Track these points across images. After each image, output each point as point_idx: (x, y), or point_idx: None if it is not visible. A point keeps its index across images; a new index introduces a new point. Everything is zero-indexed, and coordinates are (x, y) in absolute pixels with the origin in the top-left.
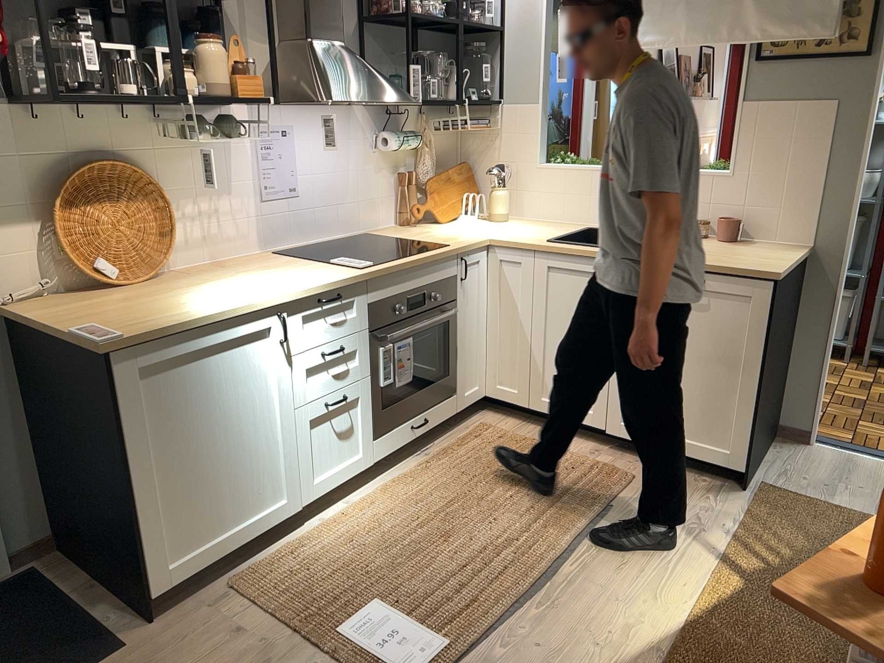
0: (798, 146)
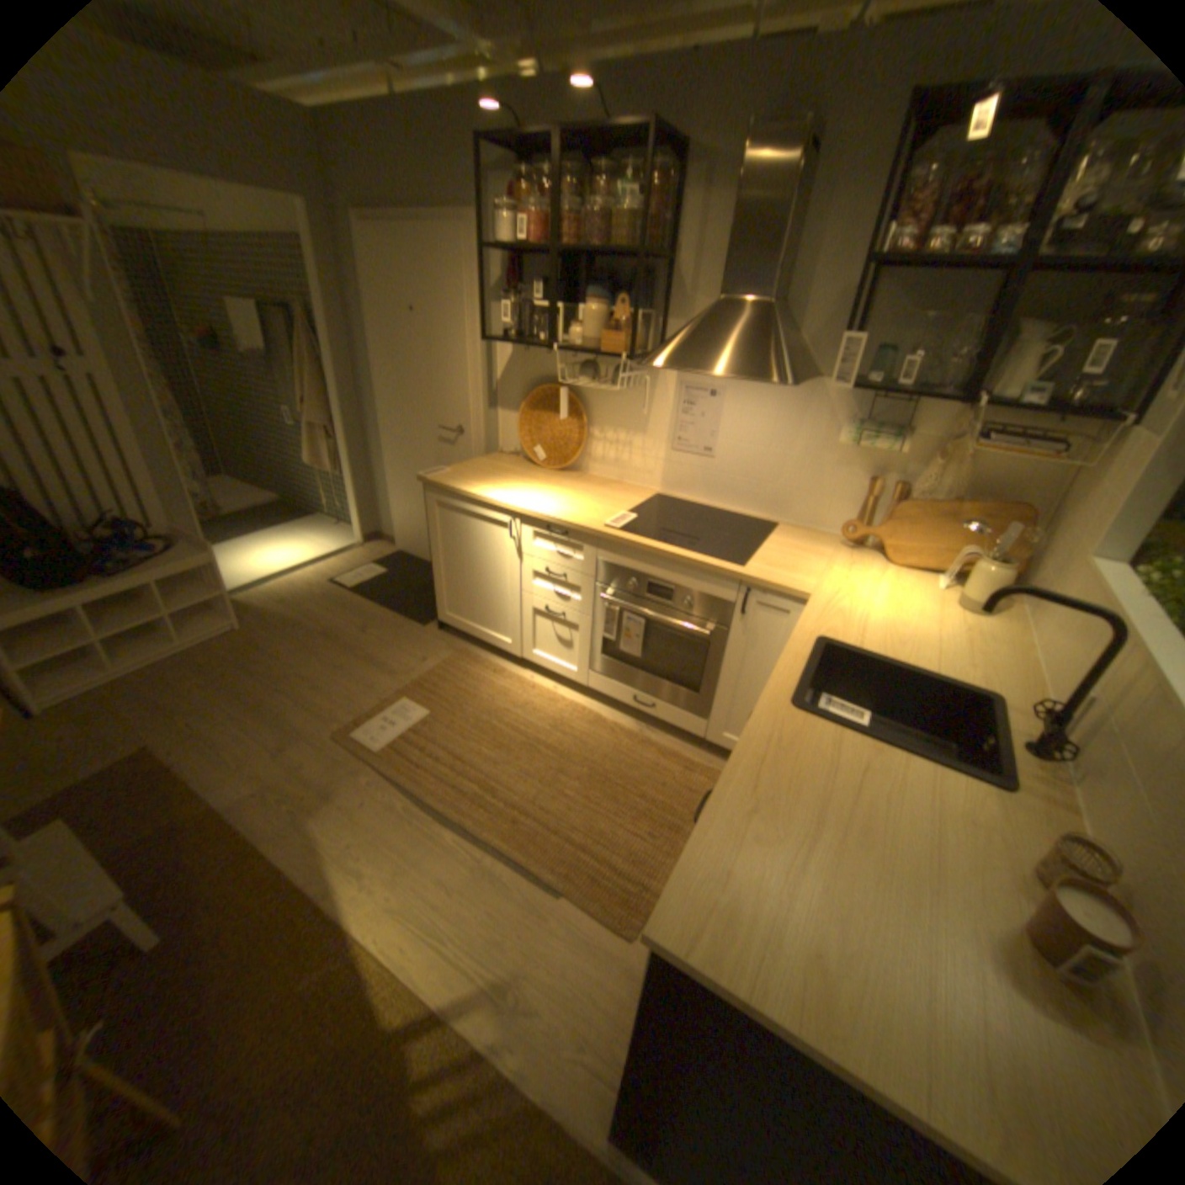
0: None
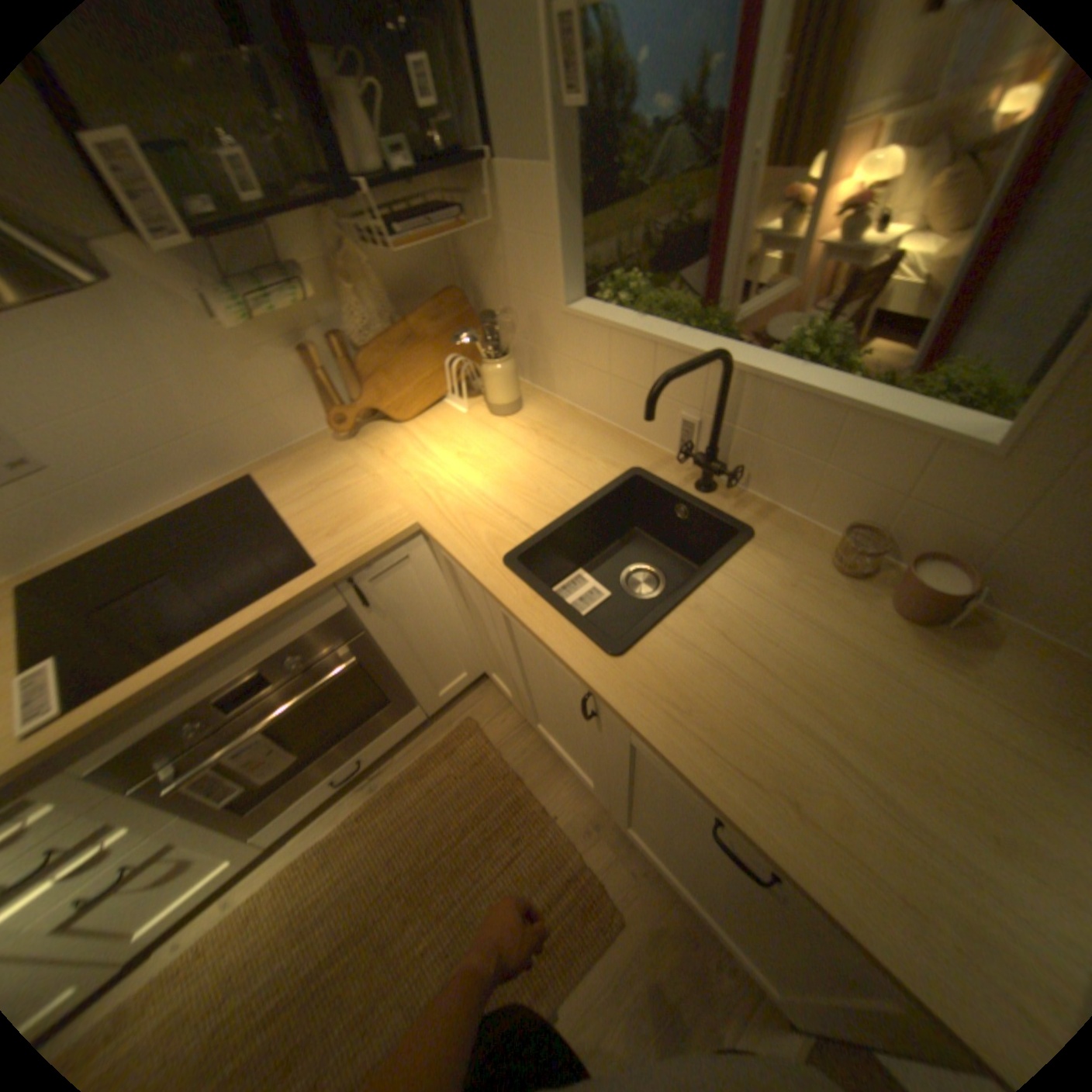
0: None
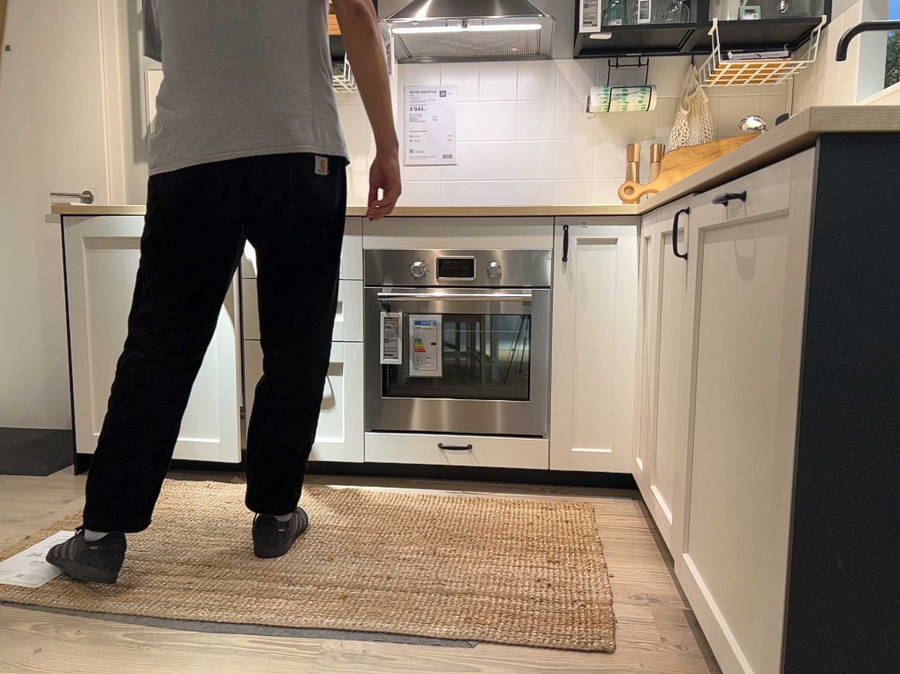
0: None
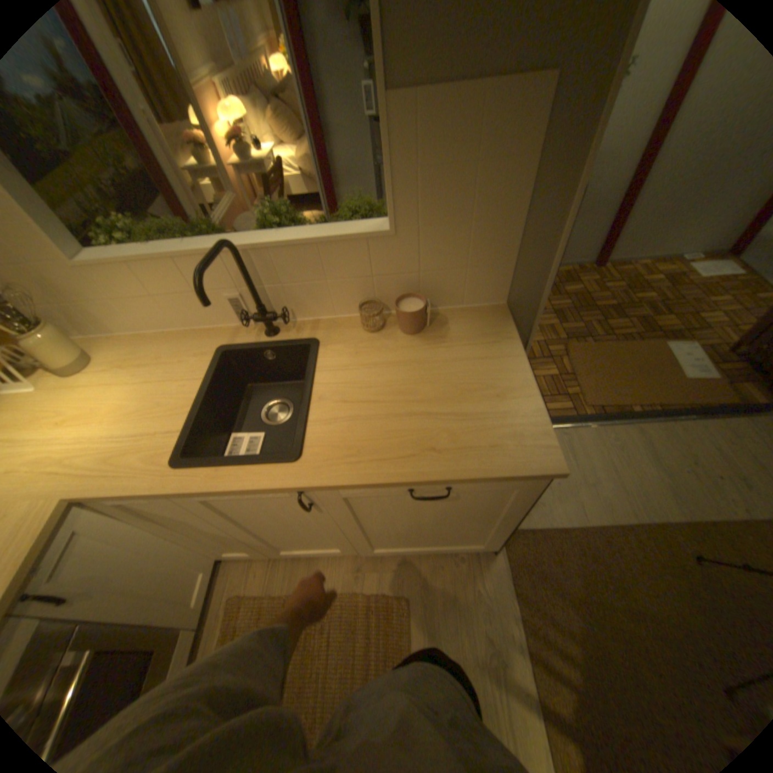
0: (487, 176)
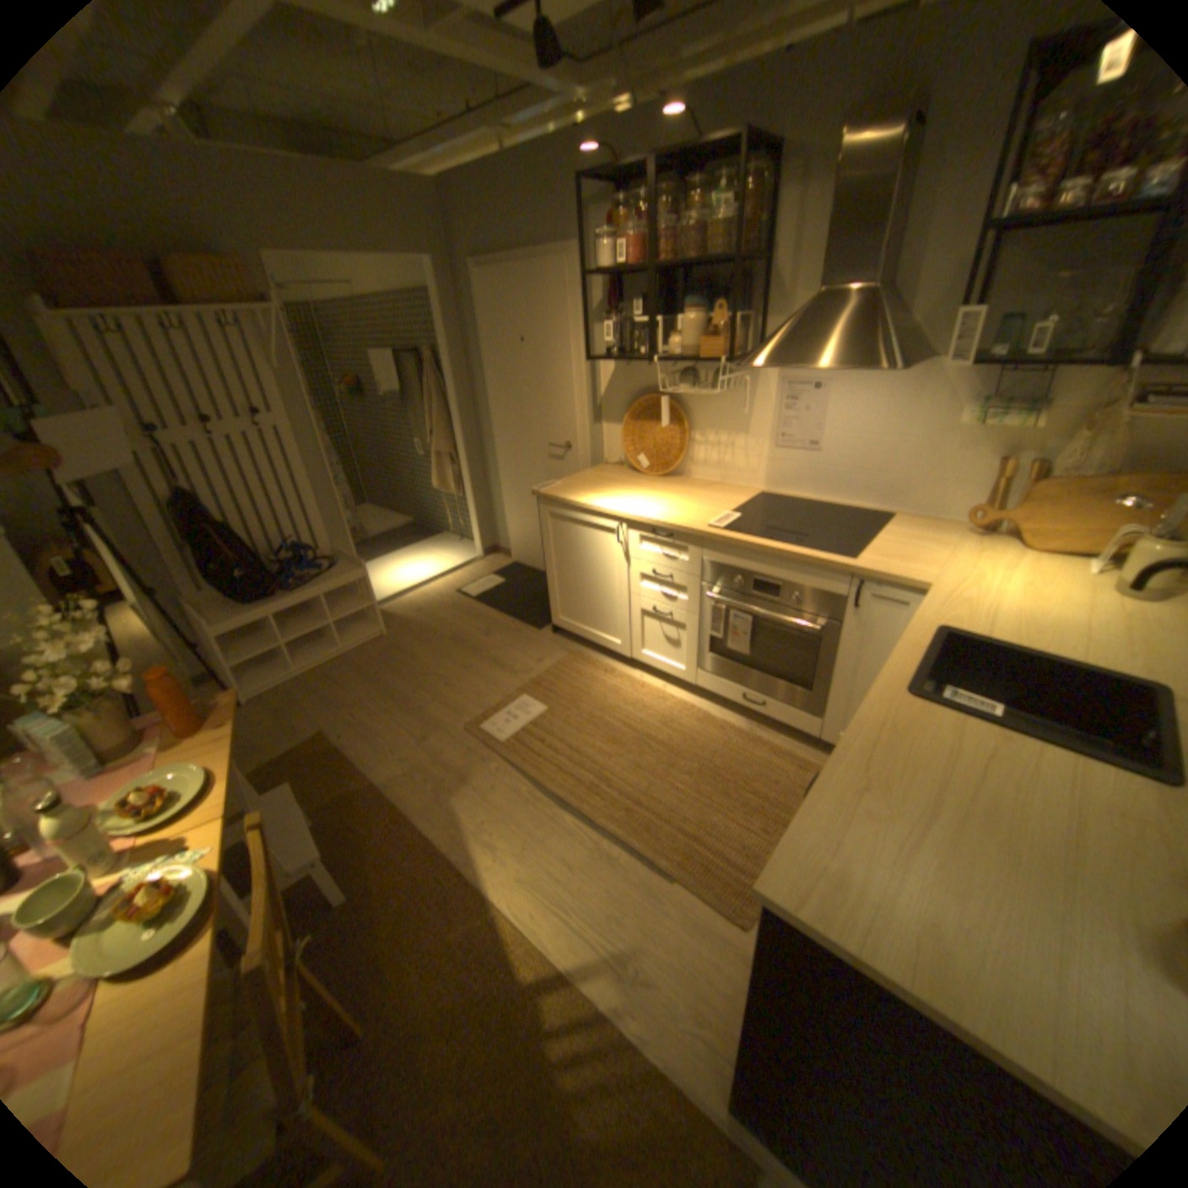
0: None
